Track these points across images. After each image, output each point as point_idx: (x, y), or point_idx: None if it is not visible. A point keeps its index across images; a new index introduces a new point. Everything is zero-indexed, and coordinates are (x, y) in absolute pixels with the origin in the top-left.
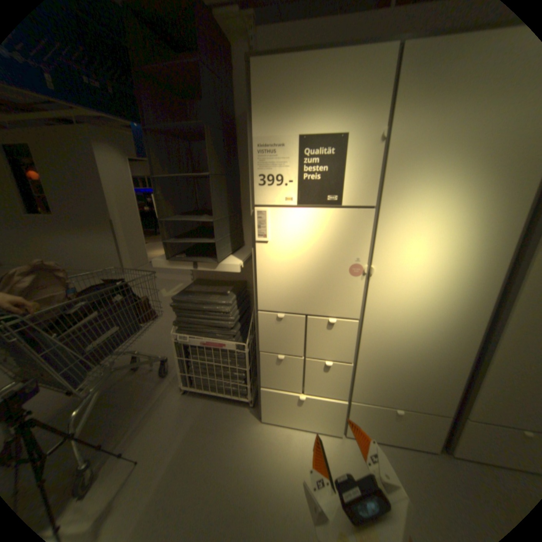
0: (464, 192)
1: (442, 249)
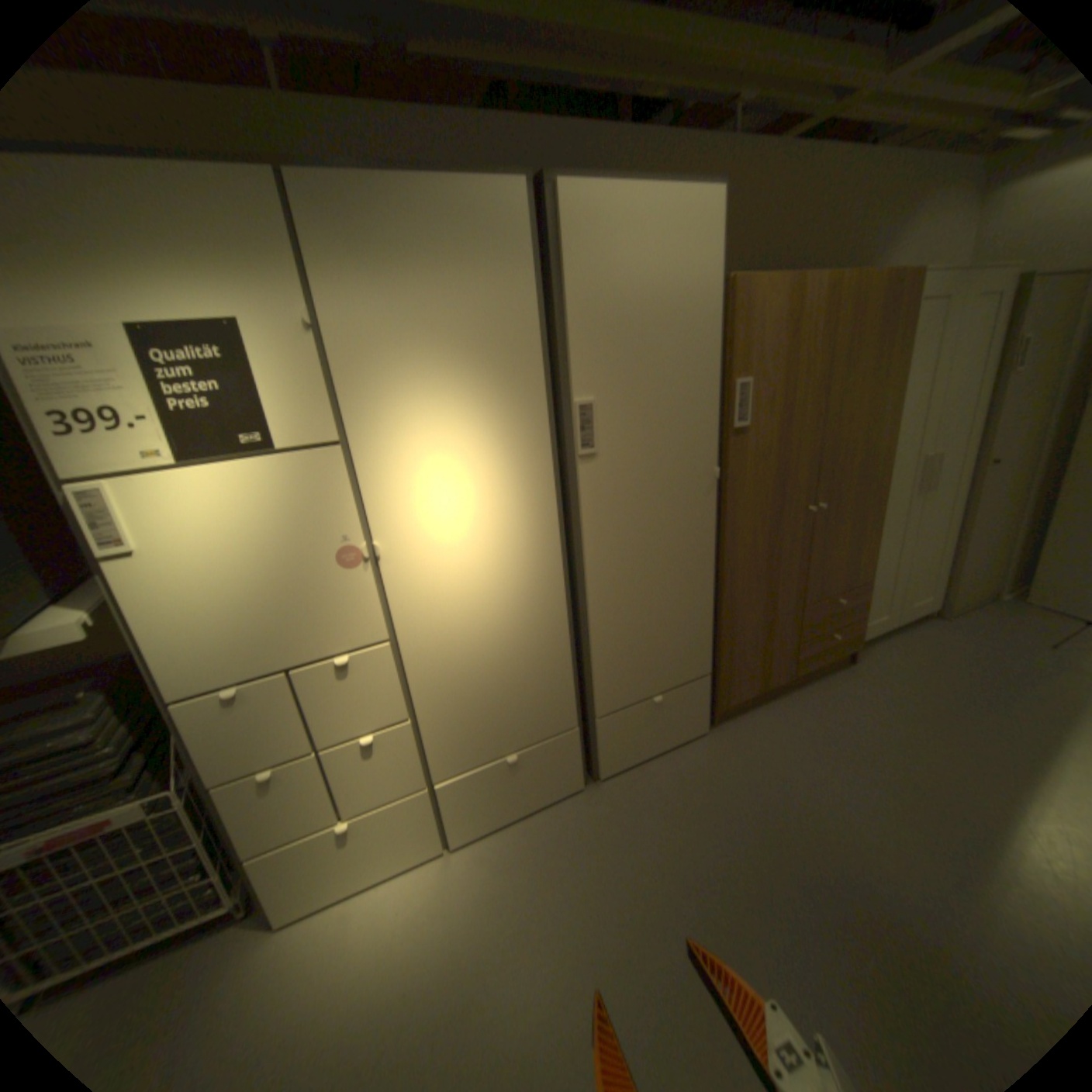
0: (464, 401)
1: (468, 489)
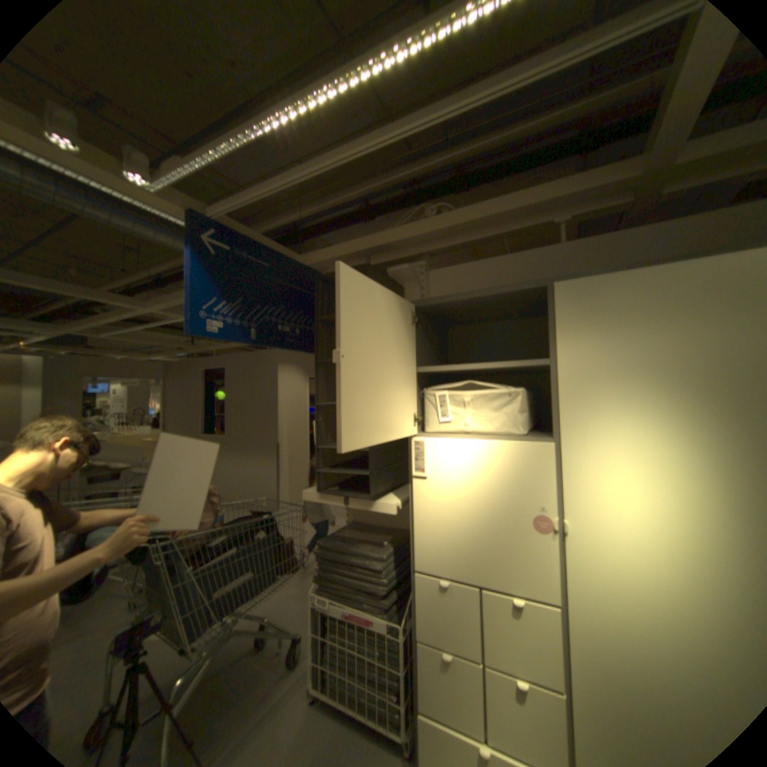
0: (673, 425)
1: (667, 503)
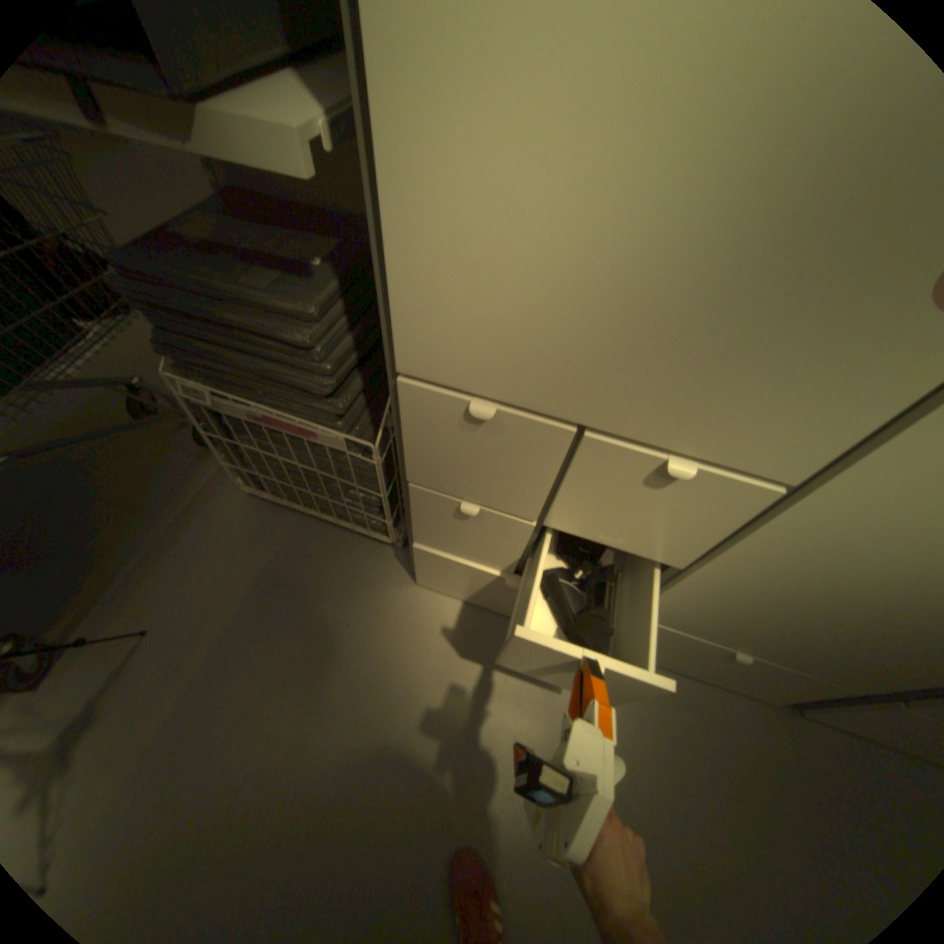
0: None
1: None
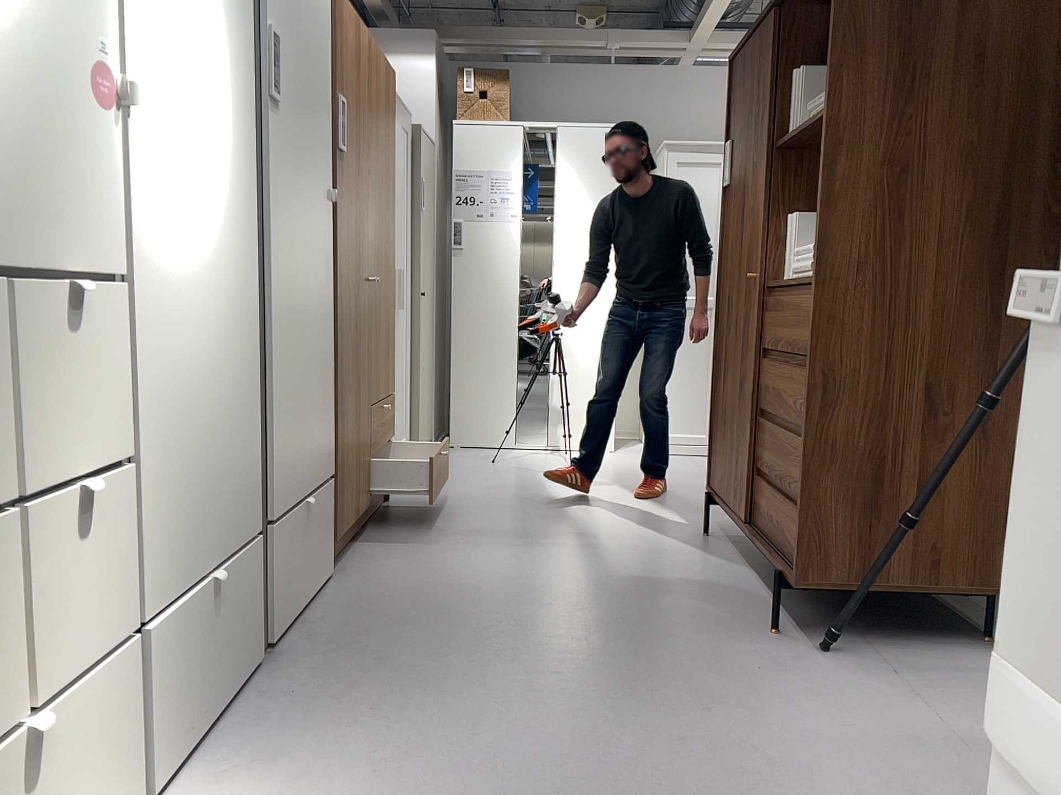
0: None
1: (198, 67)
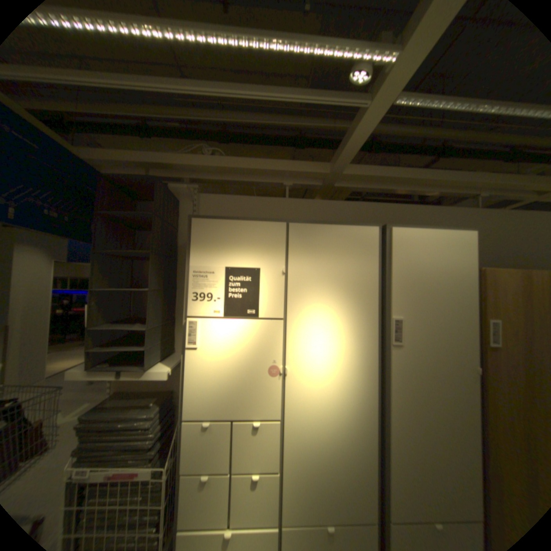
0: (339, 309)
1: (334, 351)
